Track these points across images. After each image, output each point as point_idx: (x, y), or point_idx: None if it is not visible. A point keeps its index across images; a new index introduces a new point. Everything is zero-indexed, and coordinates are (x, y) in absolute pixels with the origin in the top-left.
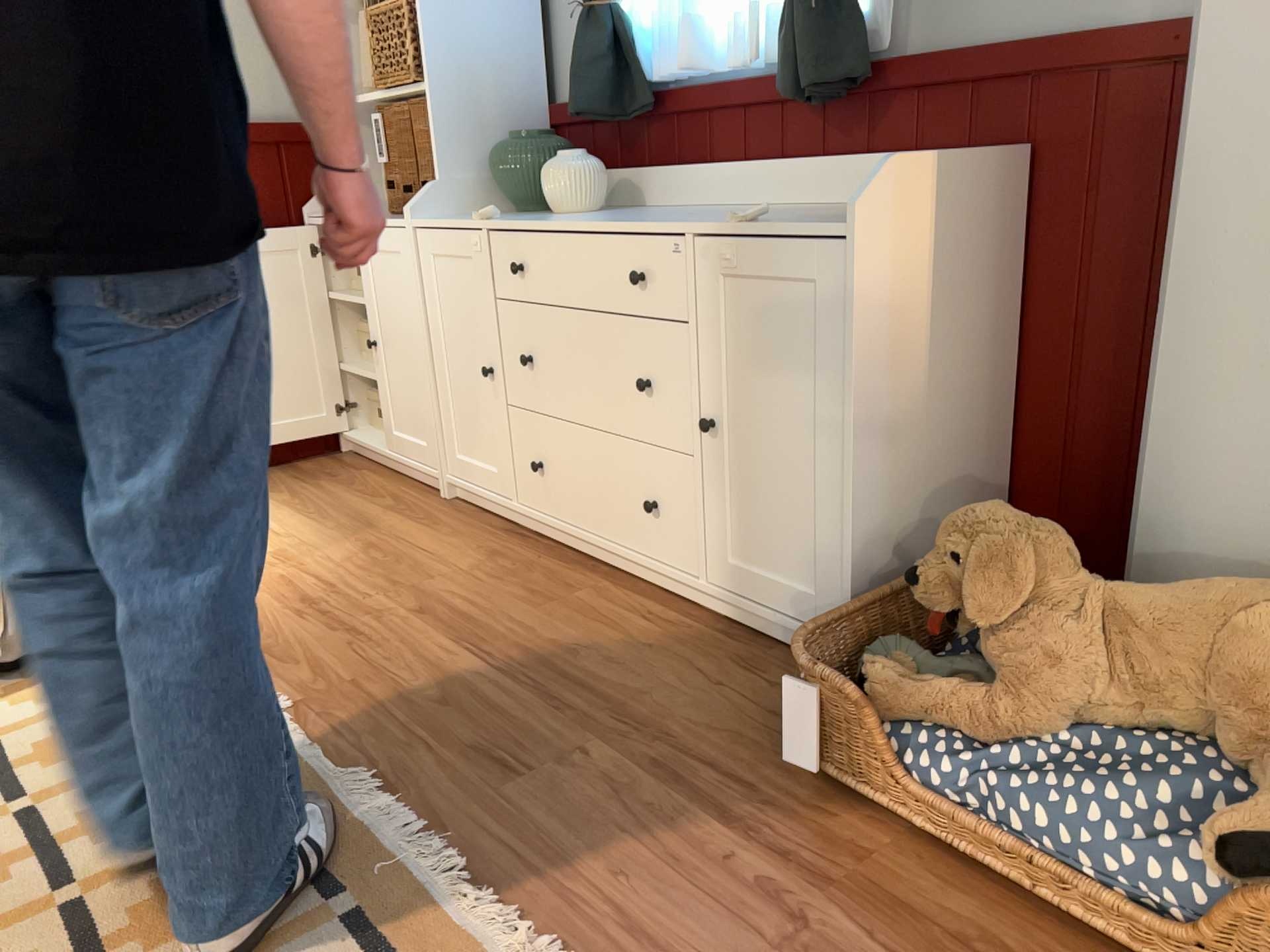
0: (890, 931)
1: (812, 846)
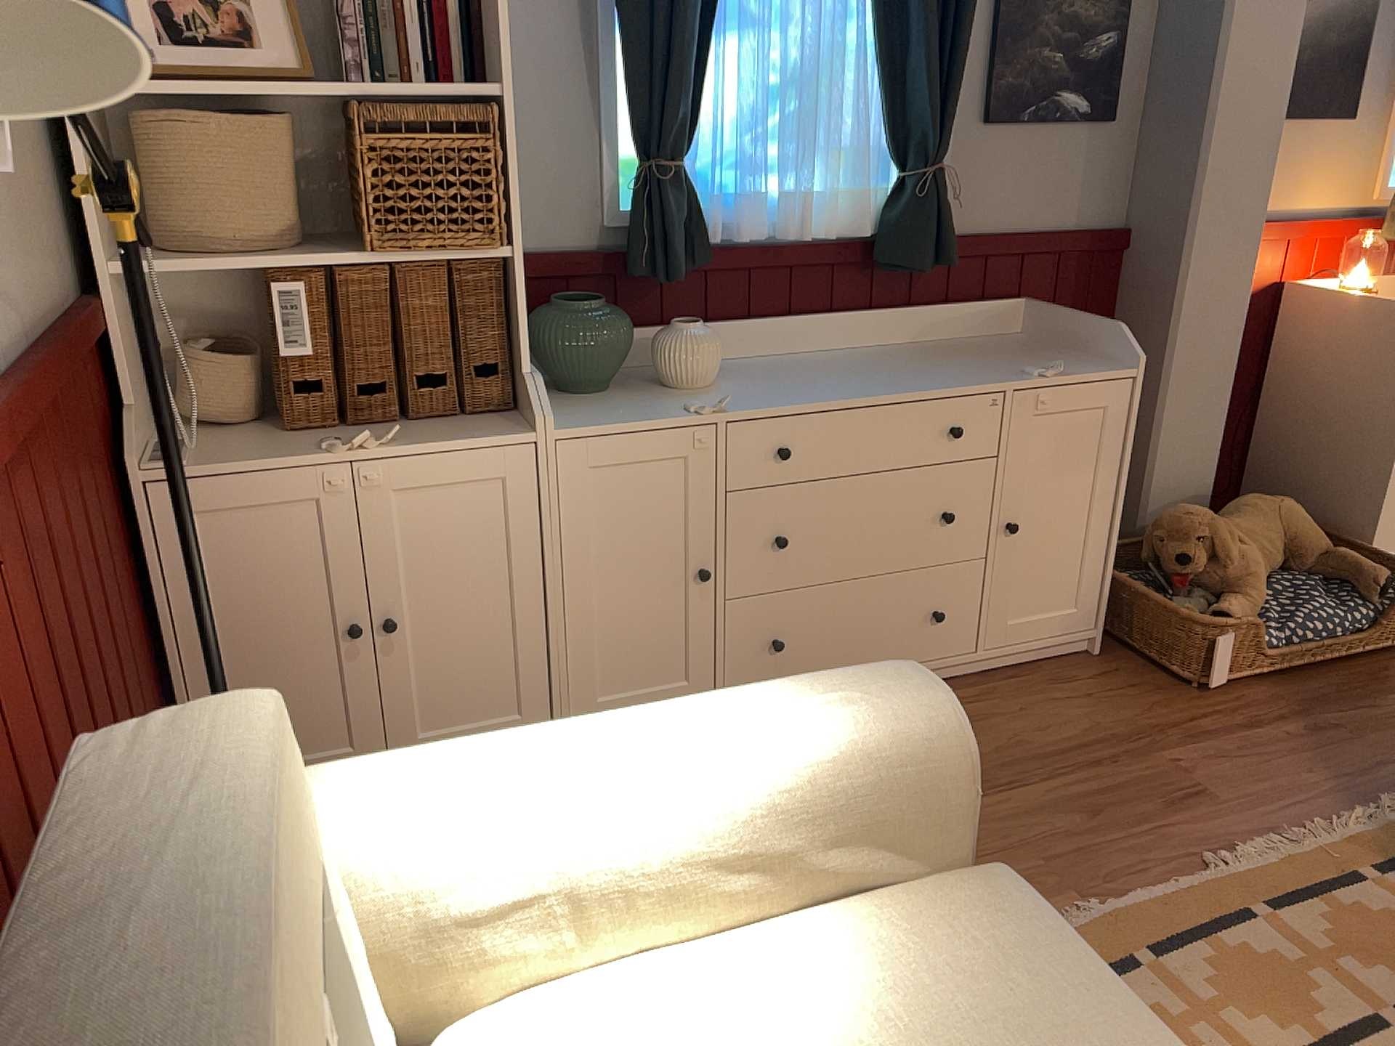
0: (1337, 706)
1: (1273, 708)
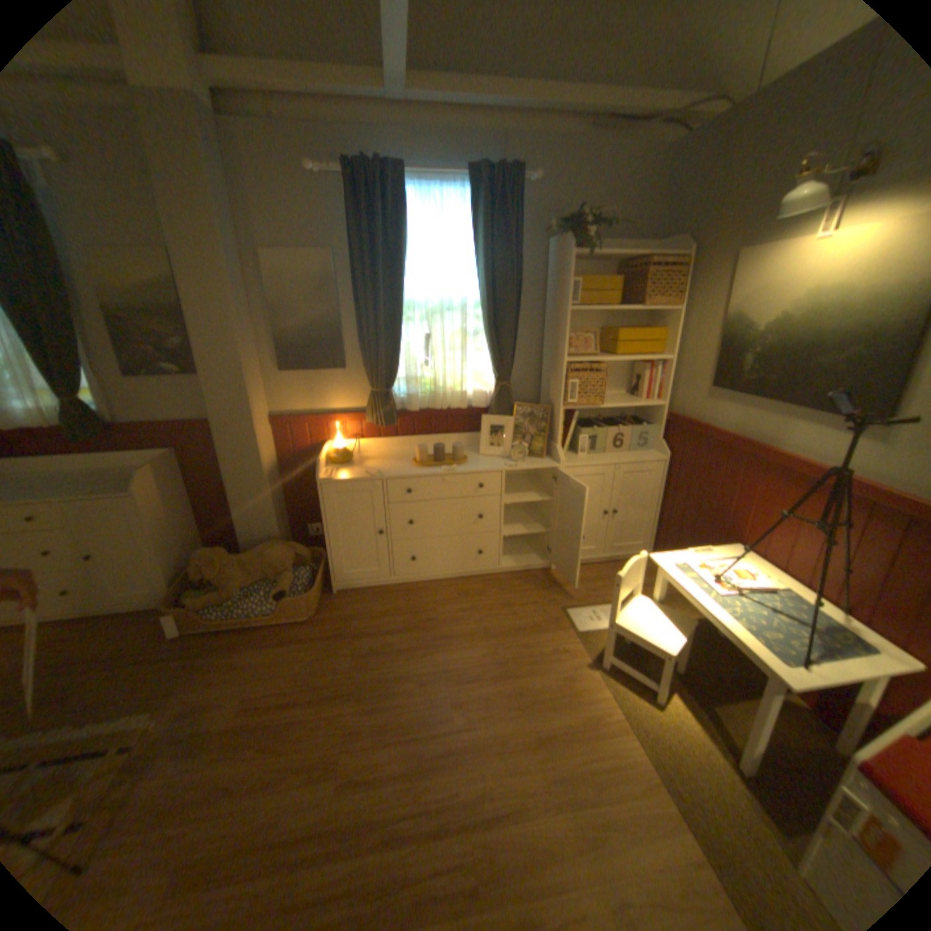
0: (214, 656)
1: (185, 654)
